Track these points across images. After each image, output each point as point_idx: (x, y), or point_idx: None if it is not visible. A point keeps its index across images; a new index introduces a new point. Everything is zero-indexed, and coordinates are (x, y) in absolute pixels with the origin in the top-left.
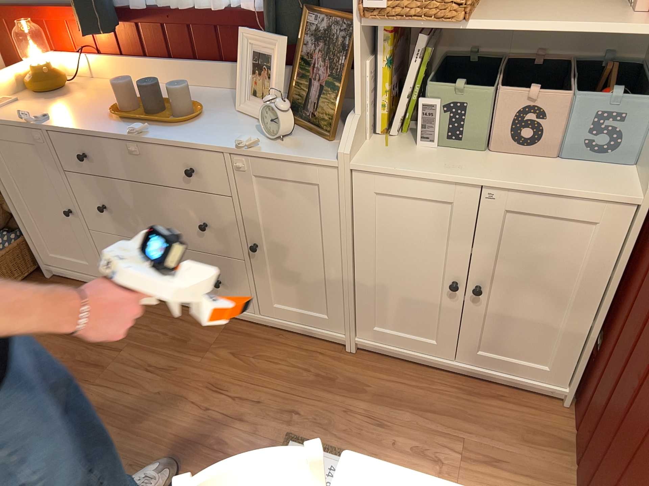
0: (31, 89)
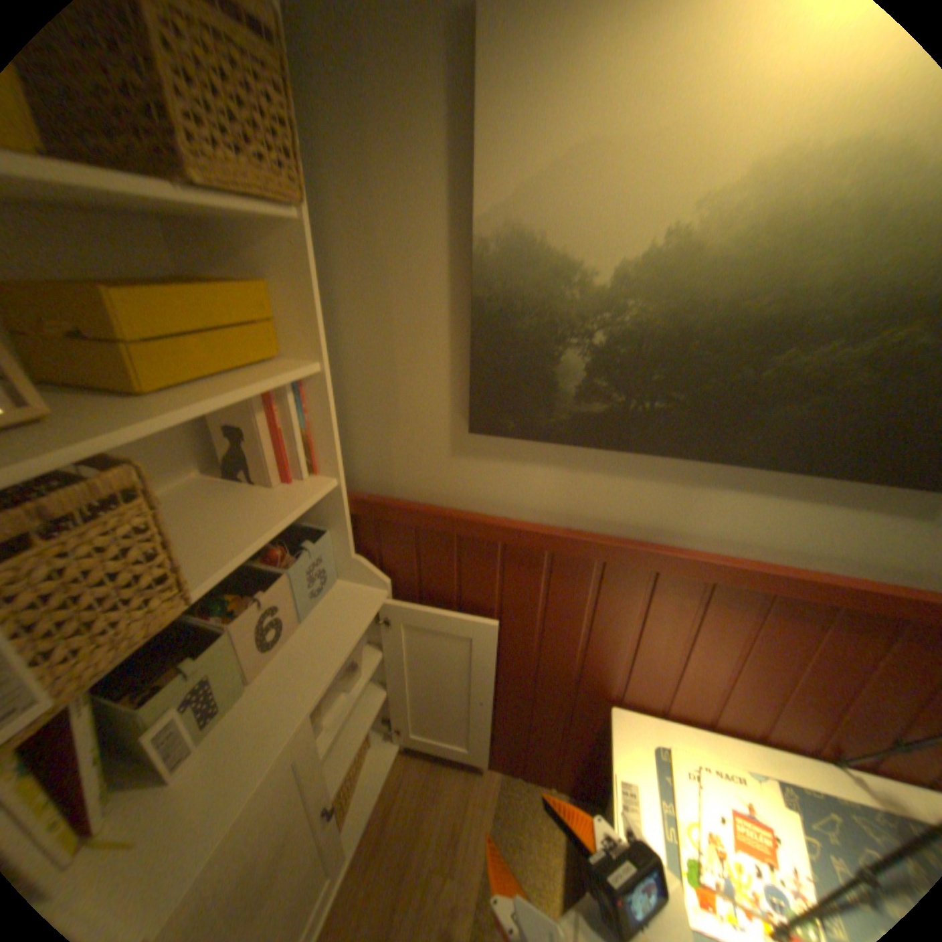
0: None
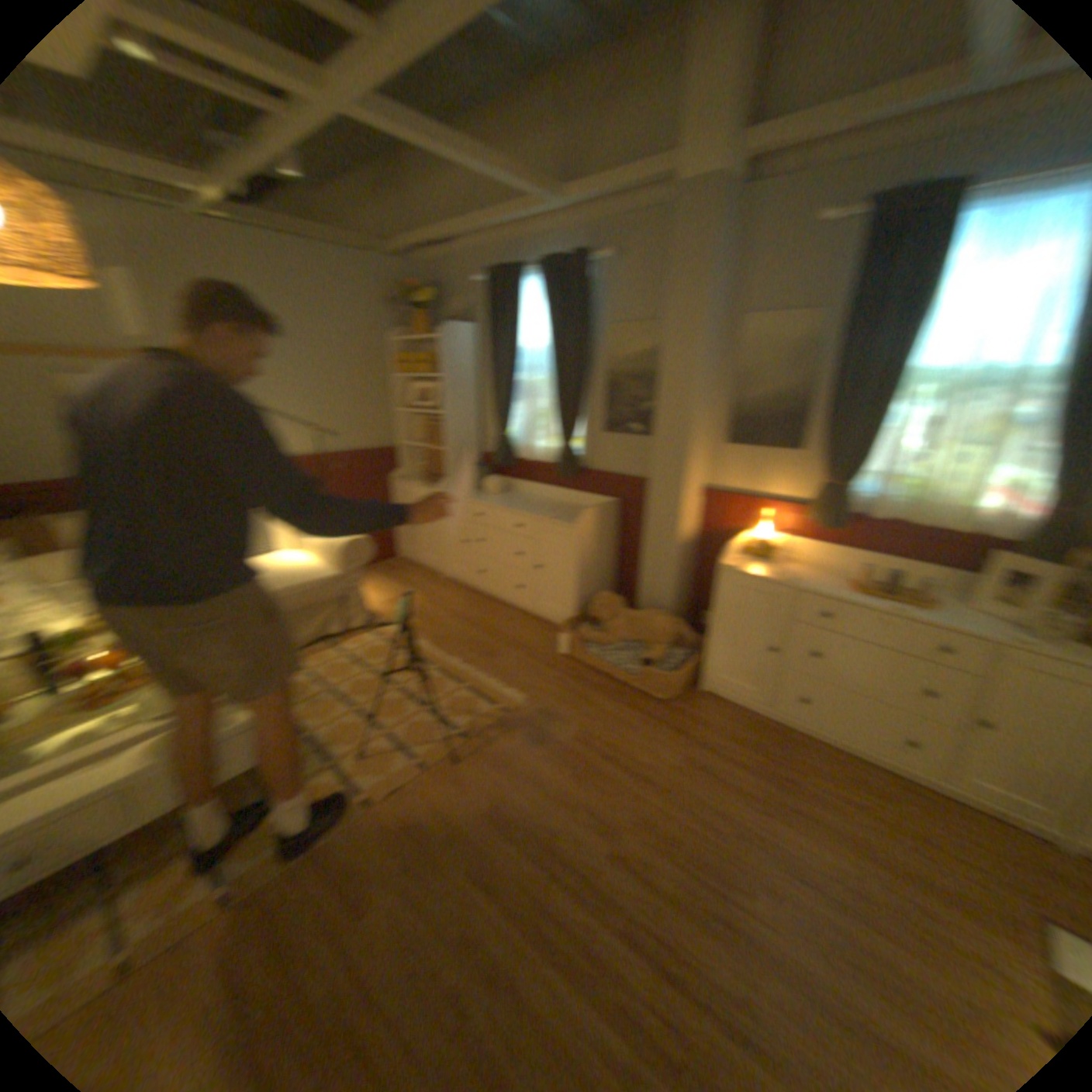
0: (748, 551)
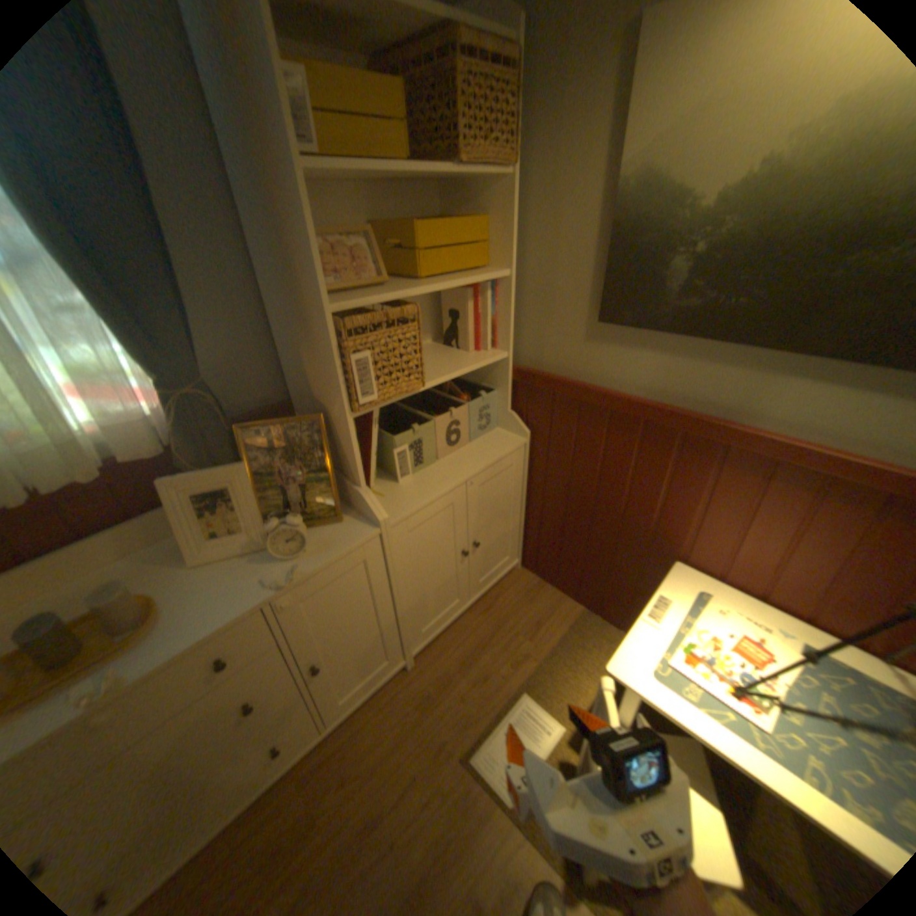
0: None
